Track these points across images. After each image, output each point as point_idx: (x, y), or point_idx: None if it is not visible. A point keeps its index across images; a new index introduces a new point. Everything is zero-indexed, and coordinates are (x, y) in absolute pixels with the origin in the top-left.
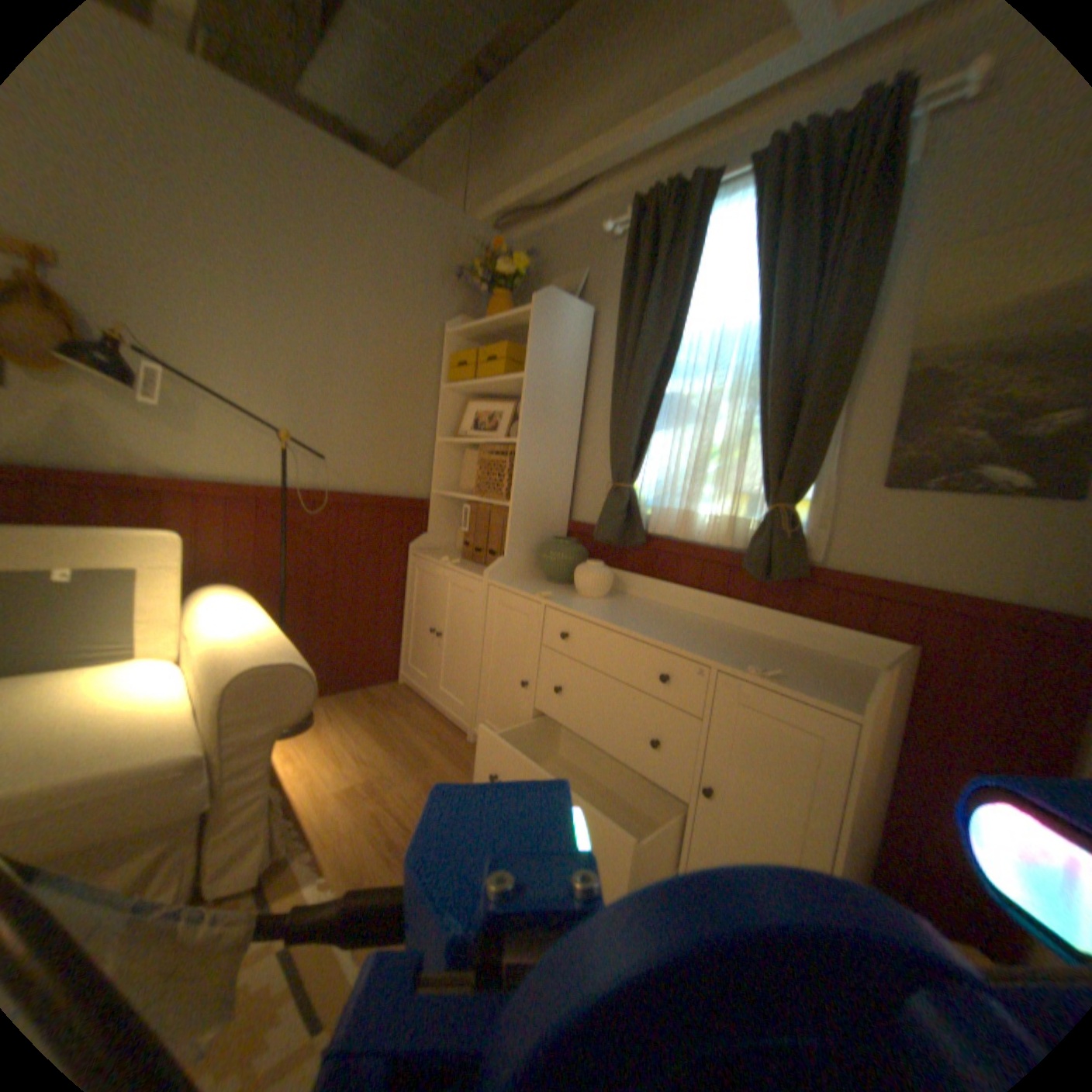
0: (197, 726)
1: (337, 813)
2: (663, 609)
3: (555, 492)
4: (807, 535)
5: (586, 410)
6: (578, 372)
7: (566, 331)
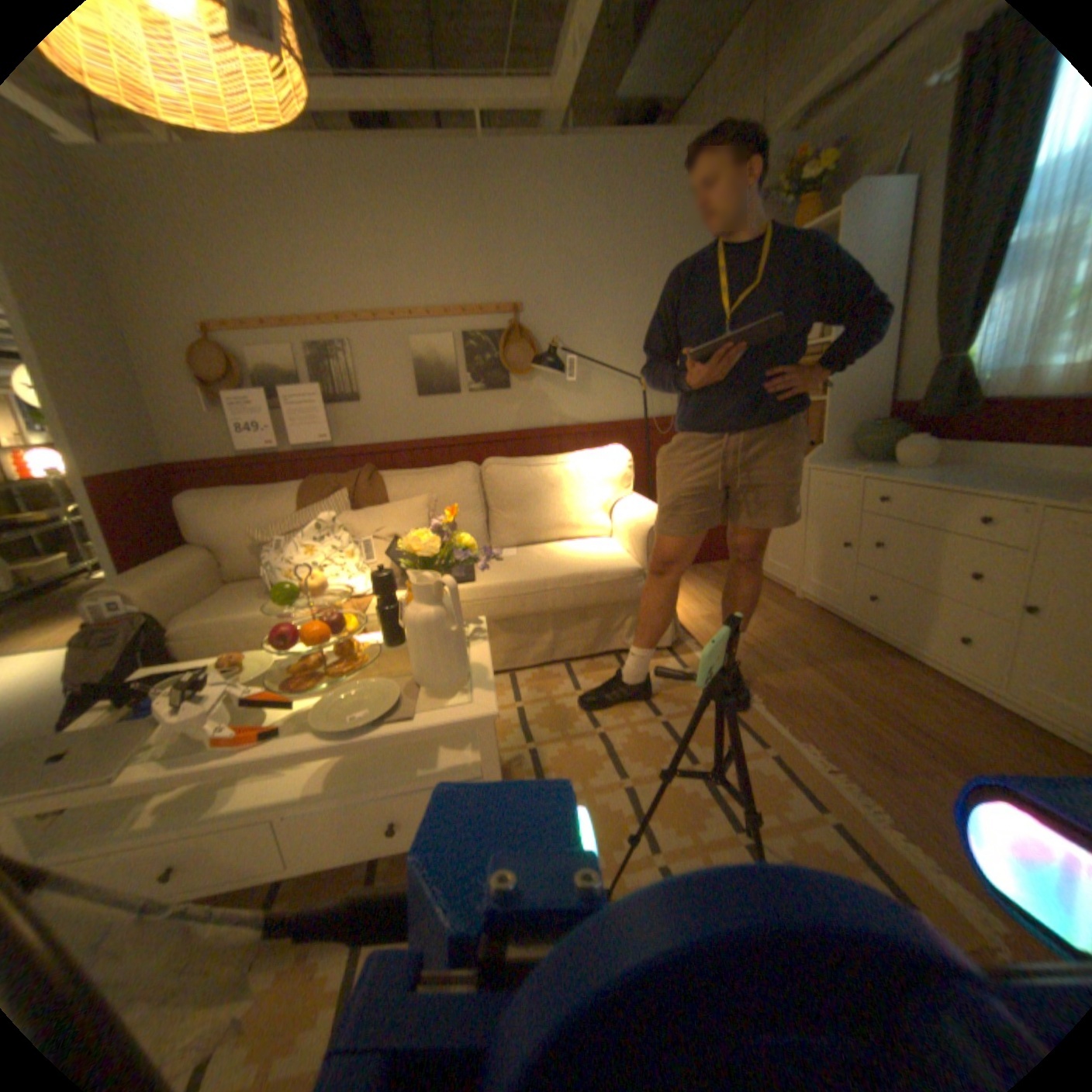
0: (632, 556)
1: (705, 625)
2: (1002, 470)
3: (875, 377)
4: None
5: (910, 287)
6: (897, 252)
7: (882, 215)
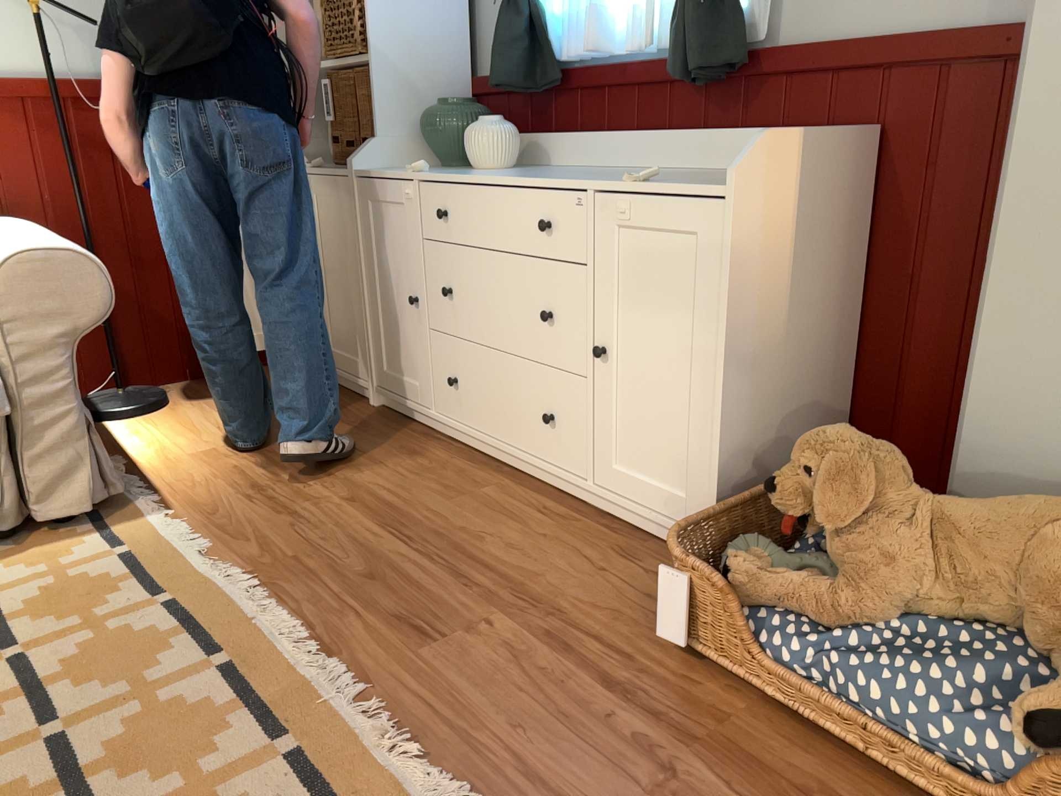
0: None
1: (193, 468)
2: (584, 170)
3: (439, 36)
4: (744, 8)
5: None
6: None
7: None
